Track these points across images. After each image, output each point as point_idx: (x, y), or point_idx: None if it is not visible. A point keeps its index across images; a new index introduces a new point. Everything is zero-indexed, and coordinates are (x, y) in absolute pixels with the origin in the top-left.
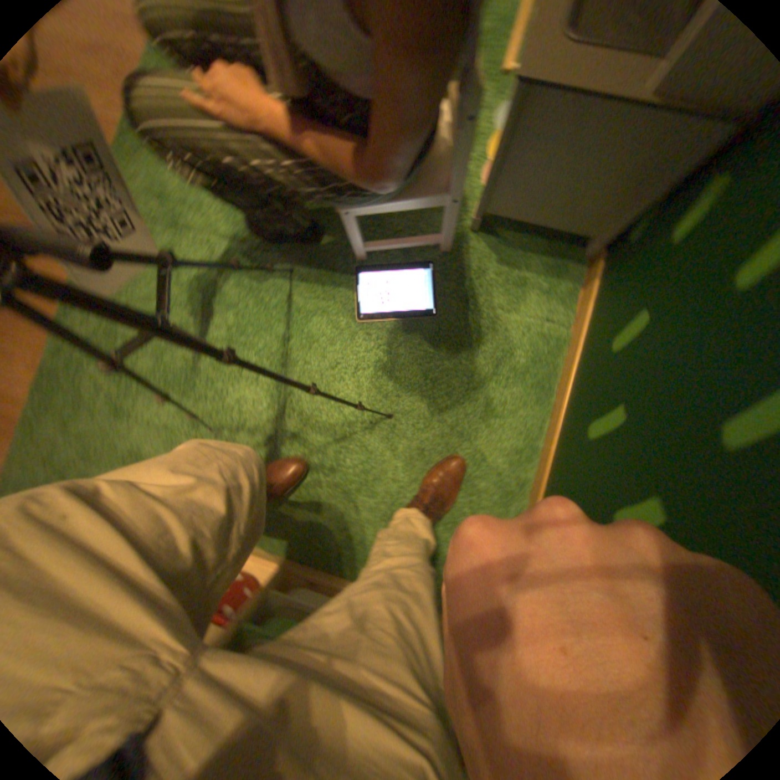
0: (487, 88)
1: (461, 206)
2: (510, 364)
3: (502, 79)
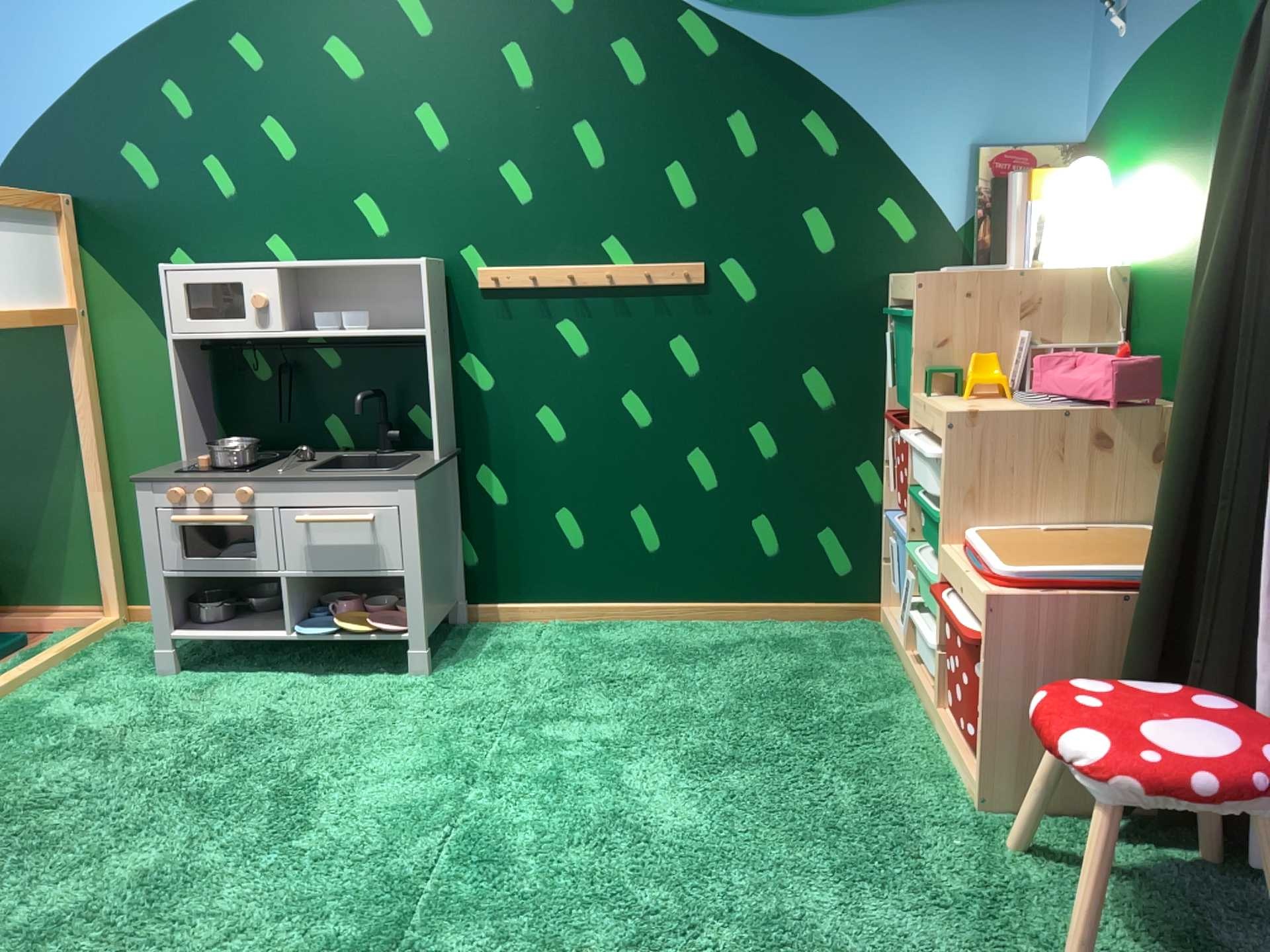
0: (224, 687)
1: (392, 684)
2: (592, 640)
3: (217, 680)
